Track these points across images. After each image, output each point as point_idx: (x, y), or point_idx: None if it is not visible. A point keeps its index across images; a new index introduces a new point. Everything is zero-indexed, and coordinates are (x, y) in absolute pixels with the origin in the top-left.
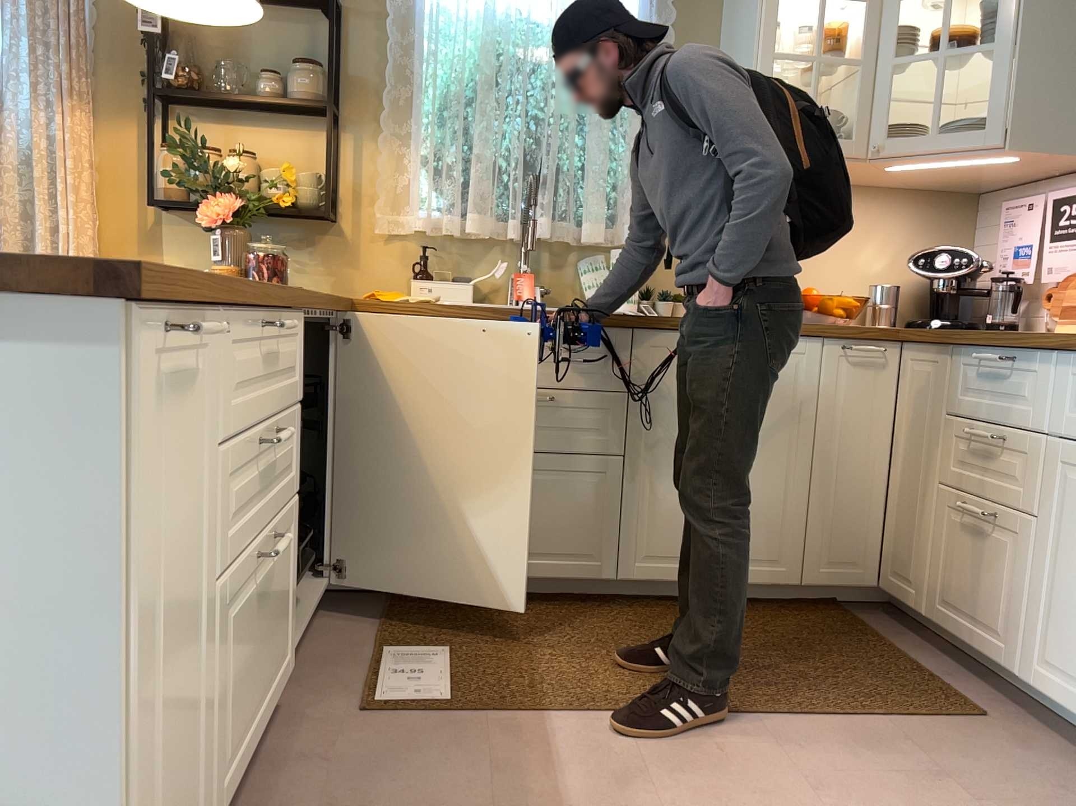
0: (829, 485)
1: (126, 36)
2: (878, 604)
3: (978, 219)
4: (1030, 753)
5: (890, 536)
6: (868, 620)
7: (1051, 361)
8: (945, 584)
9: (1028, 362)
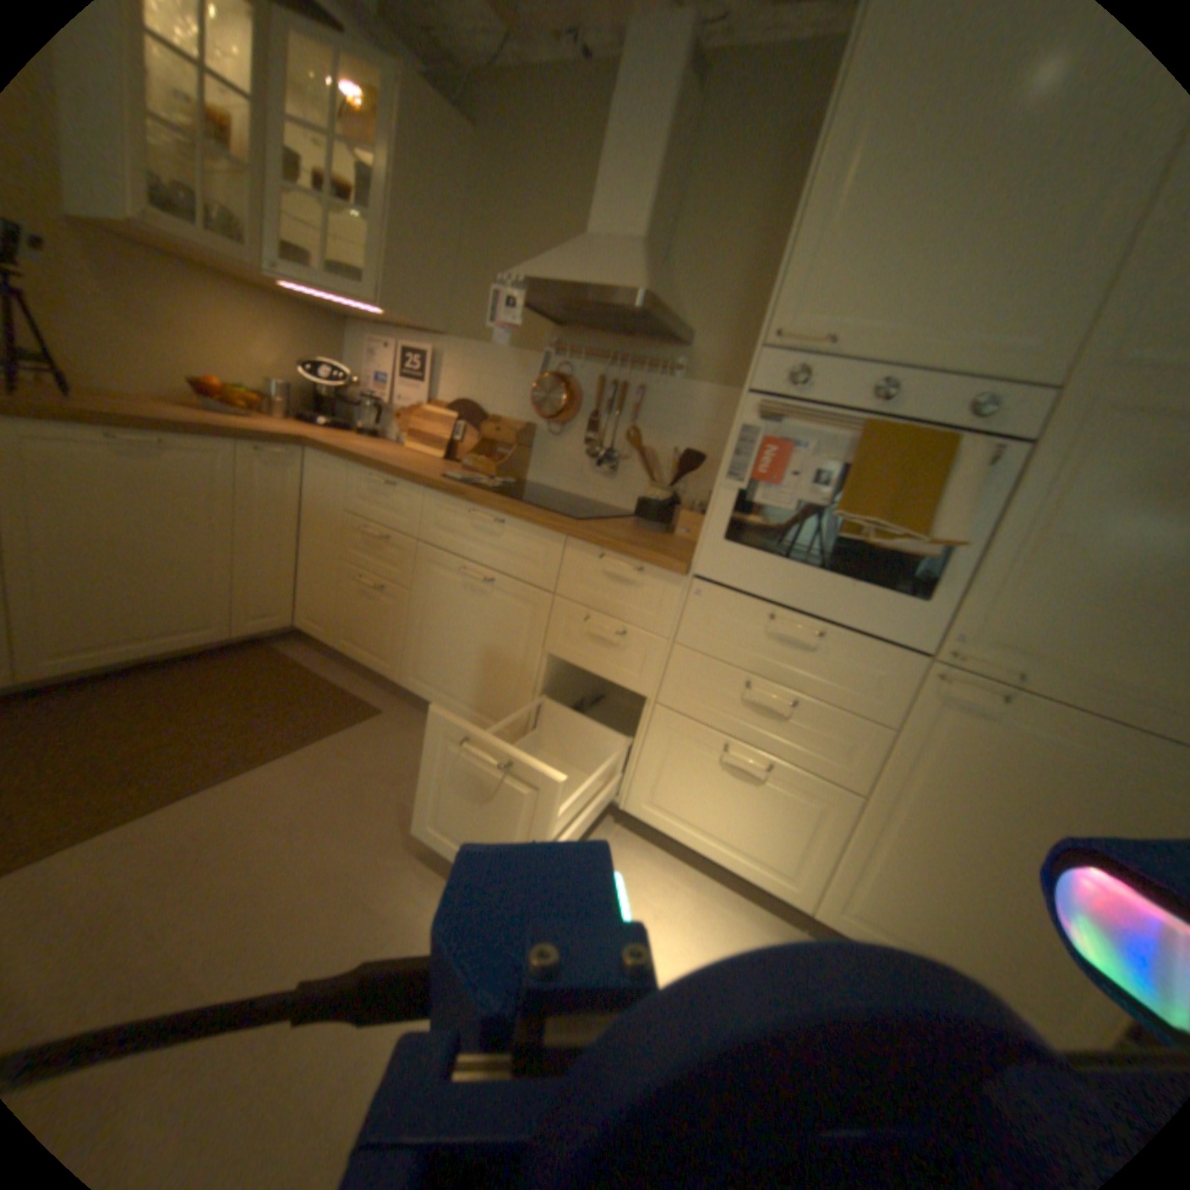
0: (248, 561)
1: None
2: (290, 634)
3: (344, 338)
4: (408, 729)
5: (299, 591)
6: (286, 651)
7: (419, 491)
8: (345, 626)
9: (404, 488)
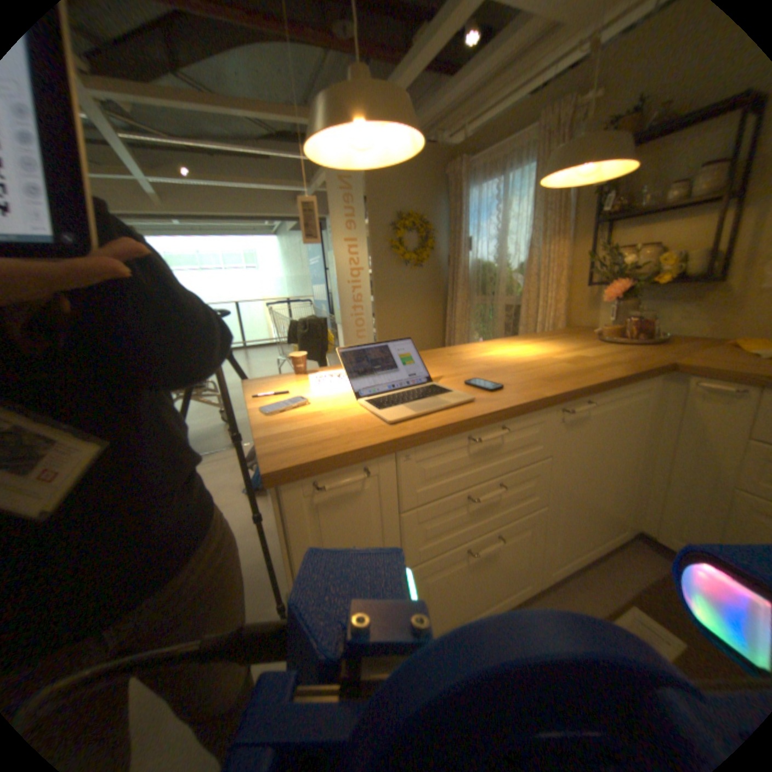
0: None
1: (593, 186)
2: None
3: None
4: None
5: None
6: None
7: None
8: None
9: None
